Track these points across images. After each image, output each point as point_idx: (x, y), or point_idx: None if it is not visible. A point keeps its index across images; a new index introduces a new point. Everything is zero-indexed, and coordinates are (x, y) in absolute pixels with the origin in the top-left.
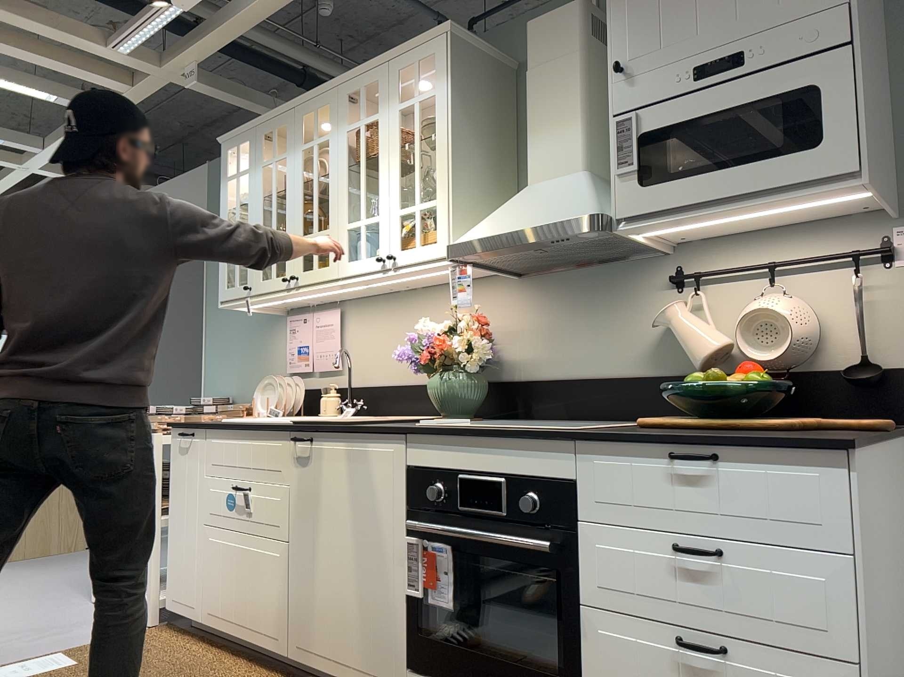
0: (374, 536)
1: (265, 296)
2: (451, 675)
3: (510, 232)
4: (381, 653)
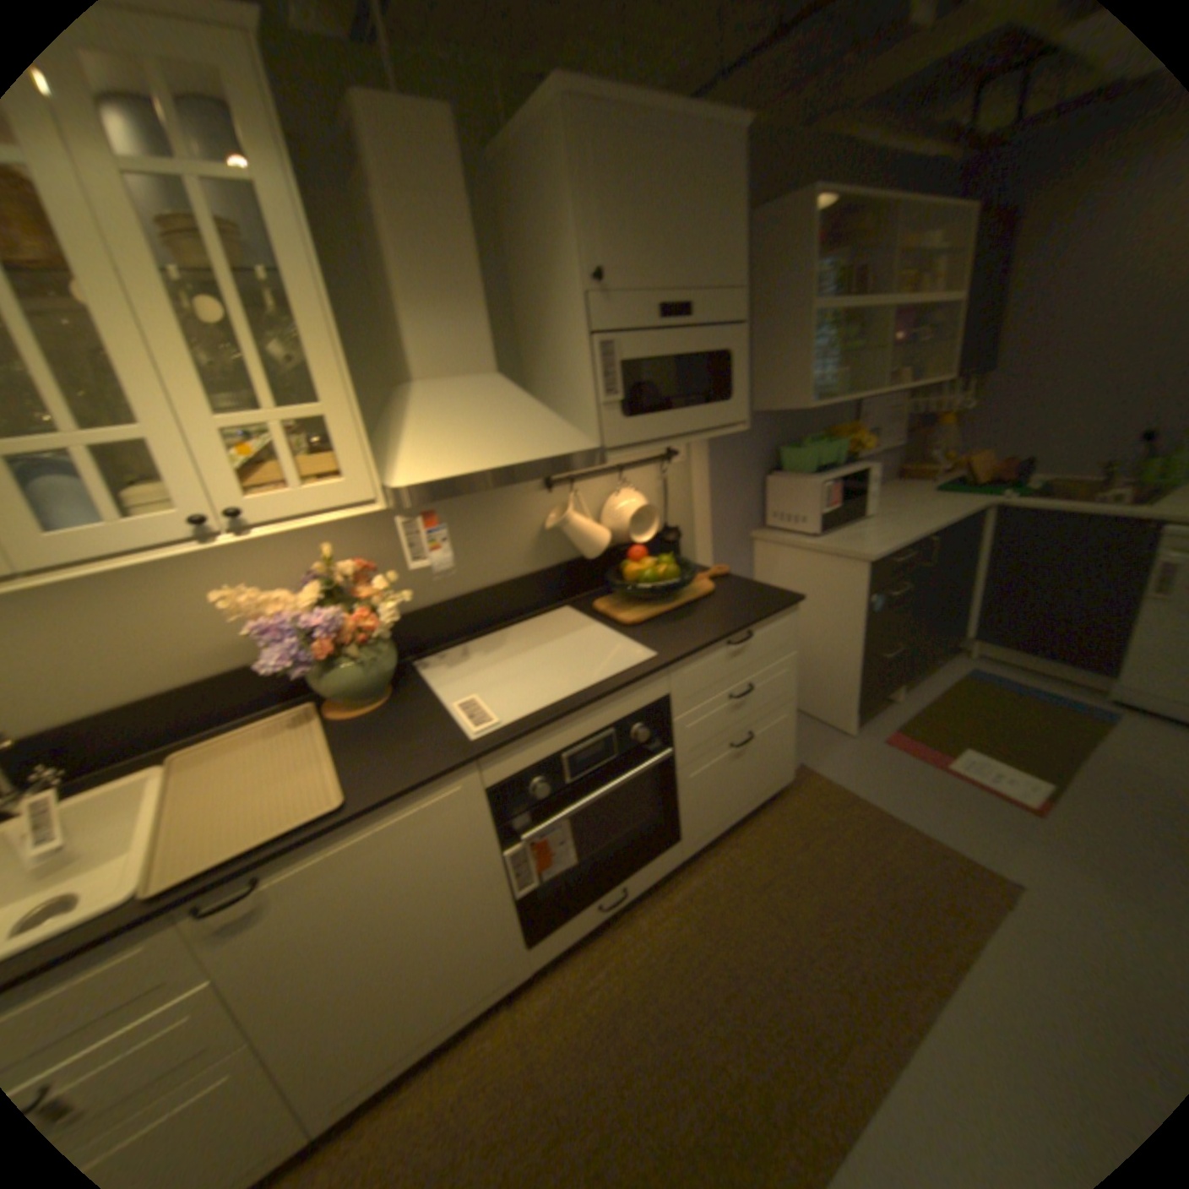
0: (453, 888)
1: None
2: (579, 907)
3: (508, 467)
4: (493, 970)
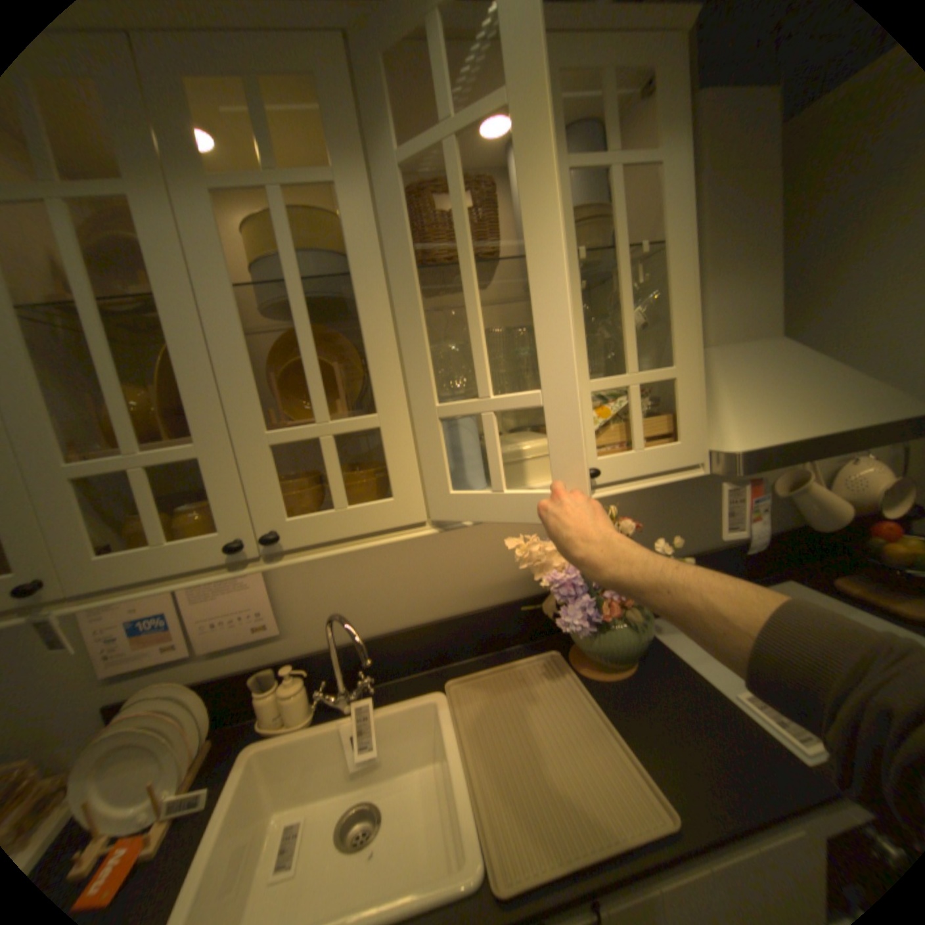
0: None
1: (130, 589)
2: None
3: (845, 434)
4: None
